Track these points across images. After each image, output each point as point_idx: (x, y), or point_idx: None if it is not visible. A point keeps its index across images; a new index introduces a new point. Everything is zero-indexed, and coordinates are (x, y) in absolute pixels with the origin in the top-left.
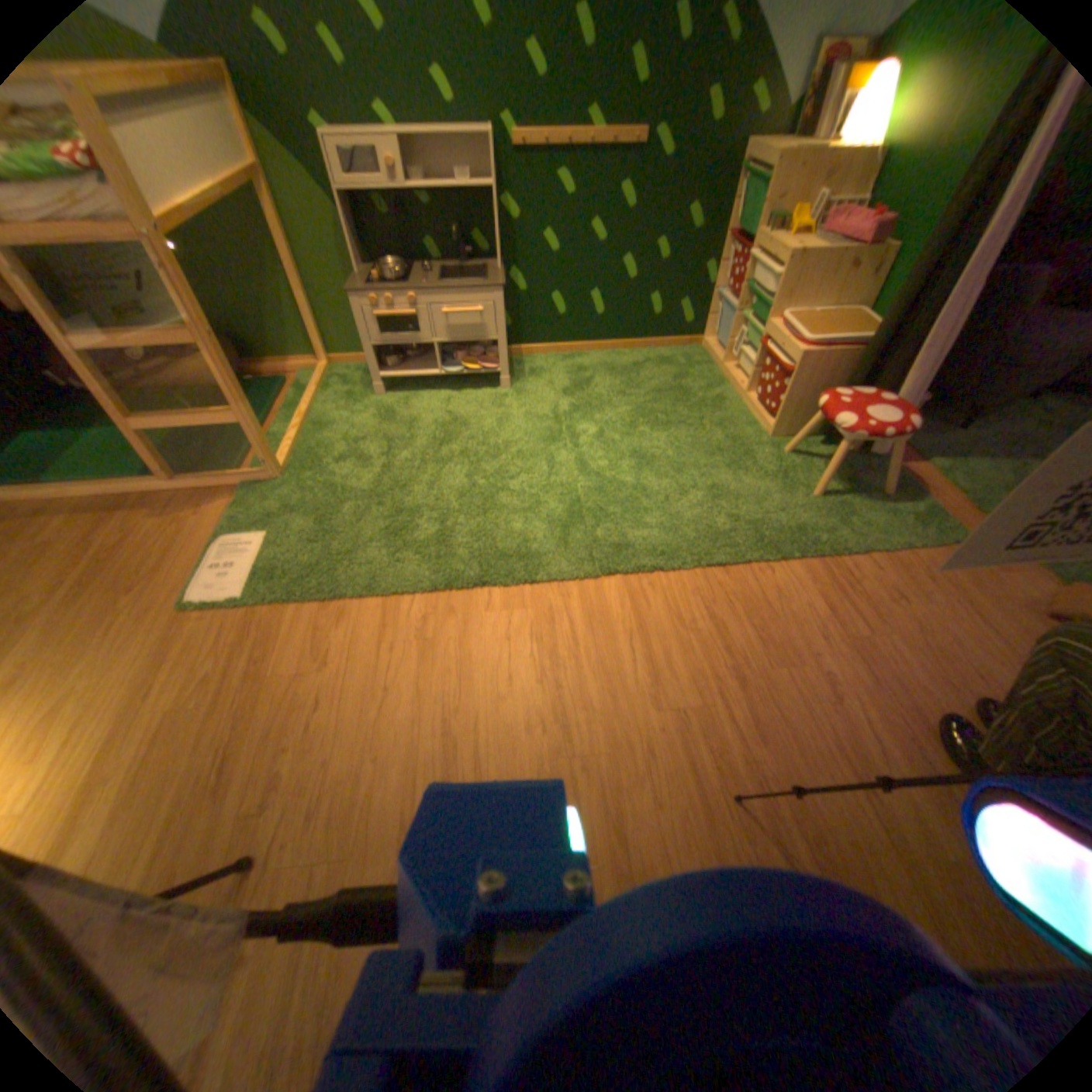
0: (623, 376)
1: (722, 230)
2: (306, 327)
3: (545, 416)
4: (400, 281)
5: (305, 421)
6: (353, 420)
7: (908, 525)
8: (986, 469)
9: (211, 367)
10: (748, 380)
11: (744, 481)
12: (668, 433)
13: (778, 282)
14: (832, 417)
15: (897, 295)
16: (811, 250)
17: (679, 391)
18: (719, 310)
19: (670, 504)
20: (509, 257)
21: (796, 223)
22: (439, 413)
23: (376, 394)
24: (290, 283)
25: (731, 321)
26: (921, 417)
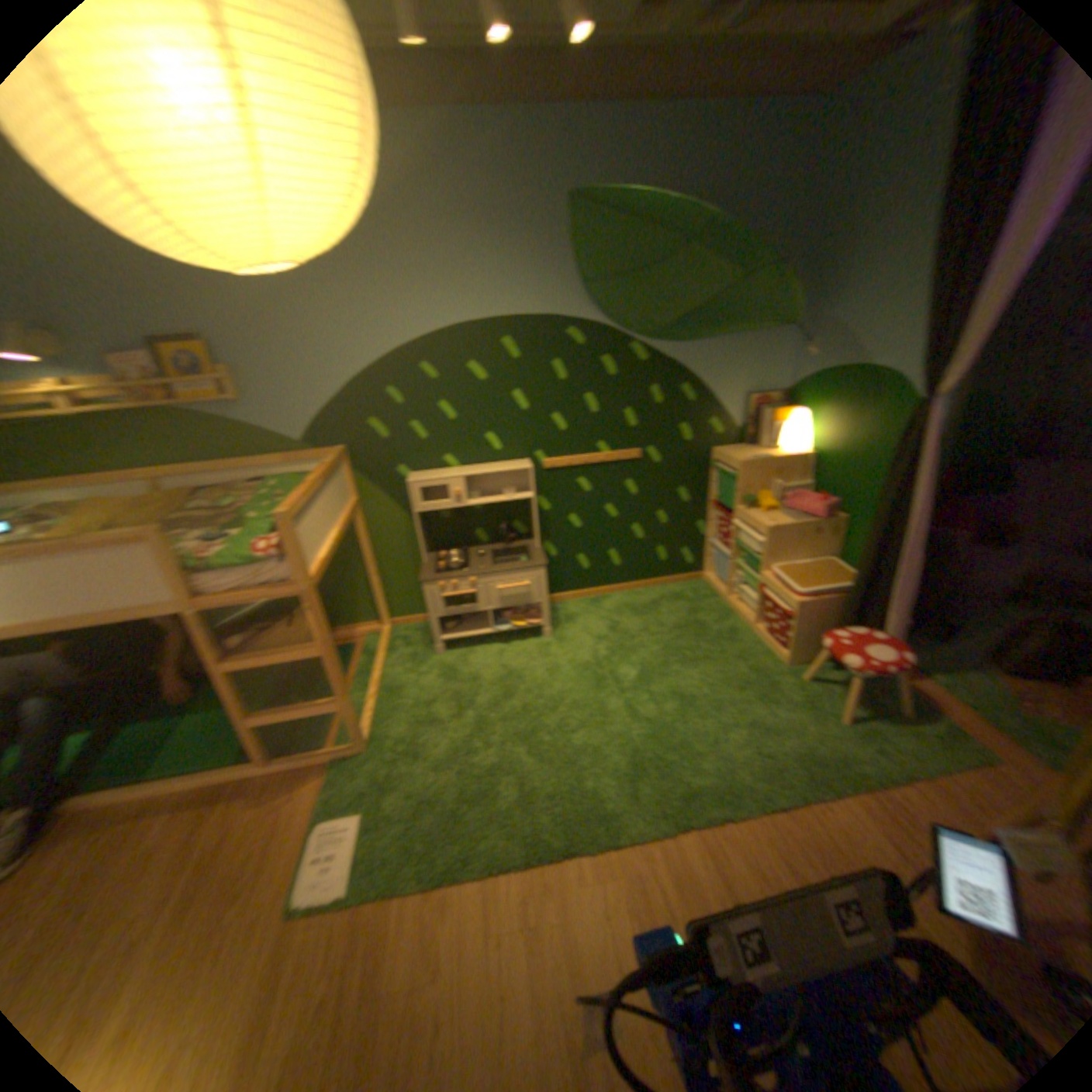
0: (648, 617)
1: (708, 503)
2: (381, 603)
3: (592, 665)
4: (467, 570)
5: (383, 689)
6: (424, 684)
7: (943, 753)
8: (989, 685)
9: (332, 672)
10: (757, 614)
11: (782, 718)
12: (702, 673)
13: (765, 547)
14: (844, 662)
15: (861, 551)
16: (786, 527)
17: (700, 629)
18: (718, 558)
19: (724, 749)
20: (546, 537)
21: (768, 506)
22: (498, 670)
23: (441, 655)
24: (373, 573)
25: (731, 569)
26: (918, 655)
